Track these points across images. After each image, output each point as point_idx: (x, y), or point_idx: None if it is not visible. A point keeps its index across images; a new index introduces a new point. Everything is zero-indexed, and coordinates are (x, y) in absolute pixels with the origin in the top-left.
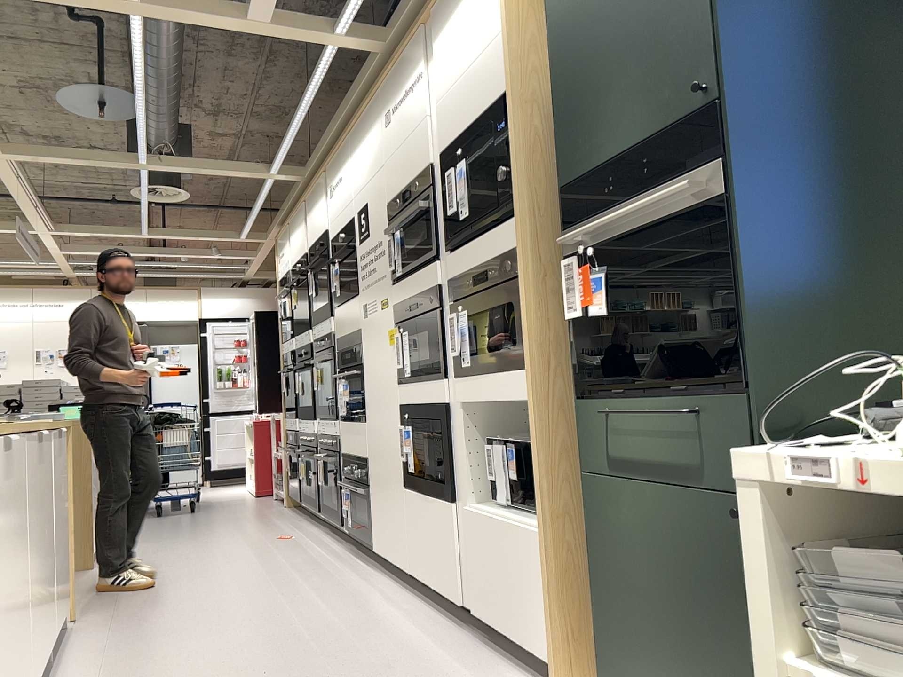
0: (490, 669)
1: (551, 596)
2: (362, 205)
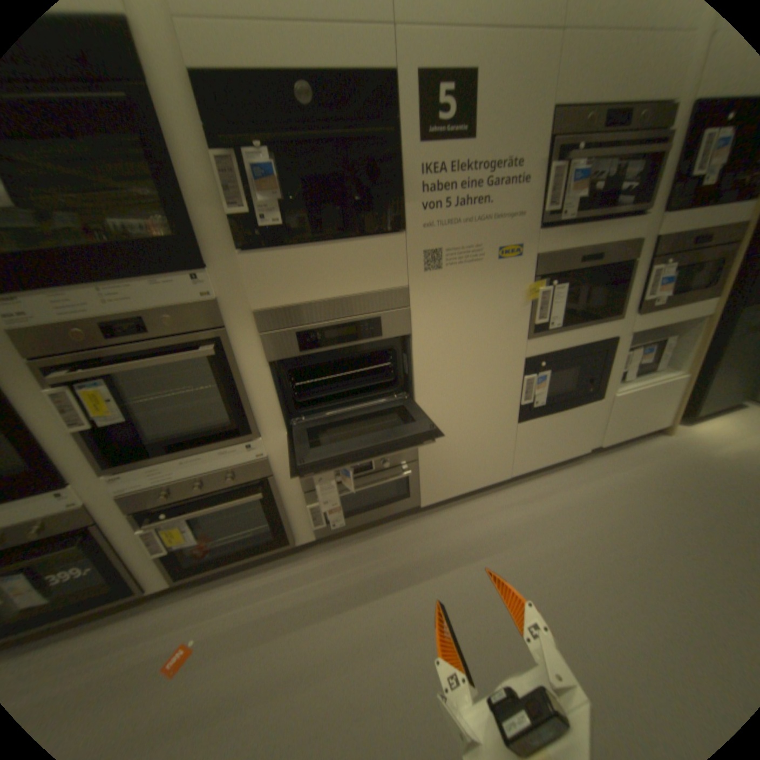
0: (643, 455)
1: (683, 400)
2: (446, 64)
